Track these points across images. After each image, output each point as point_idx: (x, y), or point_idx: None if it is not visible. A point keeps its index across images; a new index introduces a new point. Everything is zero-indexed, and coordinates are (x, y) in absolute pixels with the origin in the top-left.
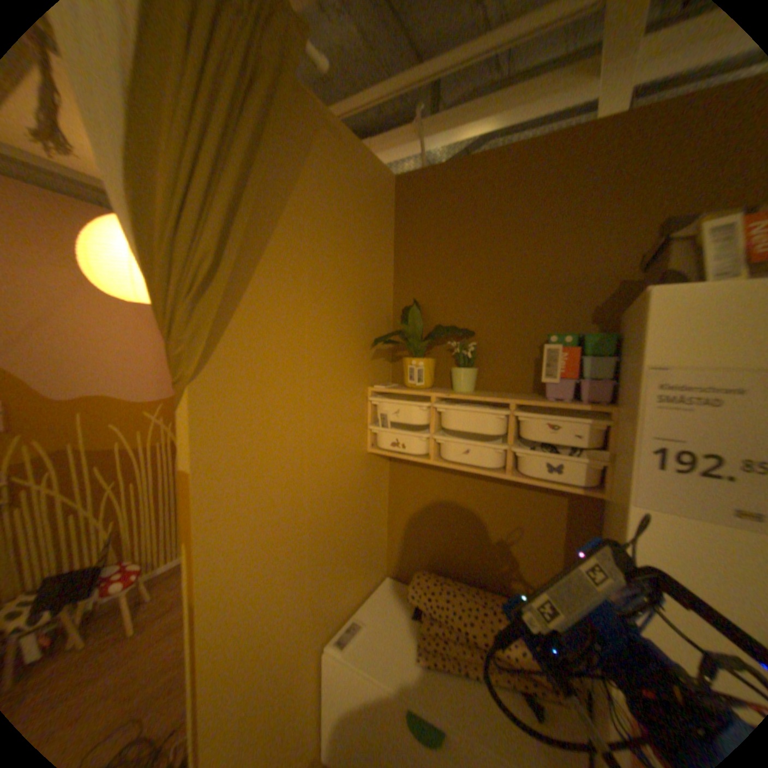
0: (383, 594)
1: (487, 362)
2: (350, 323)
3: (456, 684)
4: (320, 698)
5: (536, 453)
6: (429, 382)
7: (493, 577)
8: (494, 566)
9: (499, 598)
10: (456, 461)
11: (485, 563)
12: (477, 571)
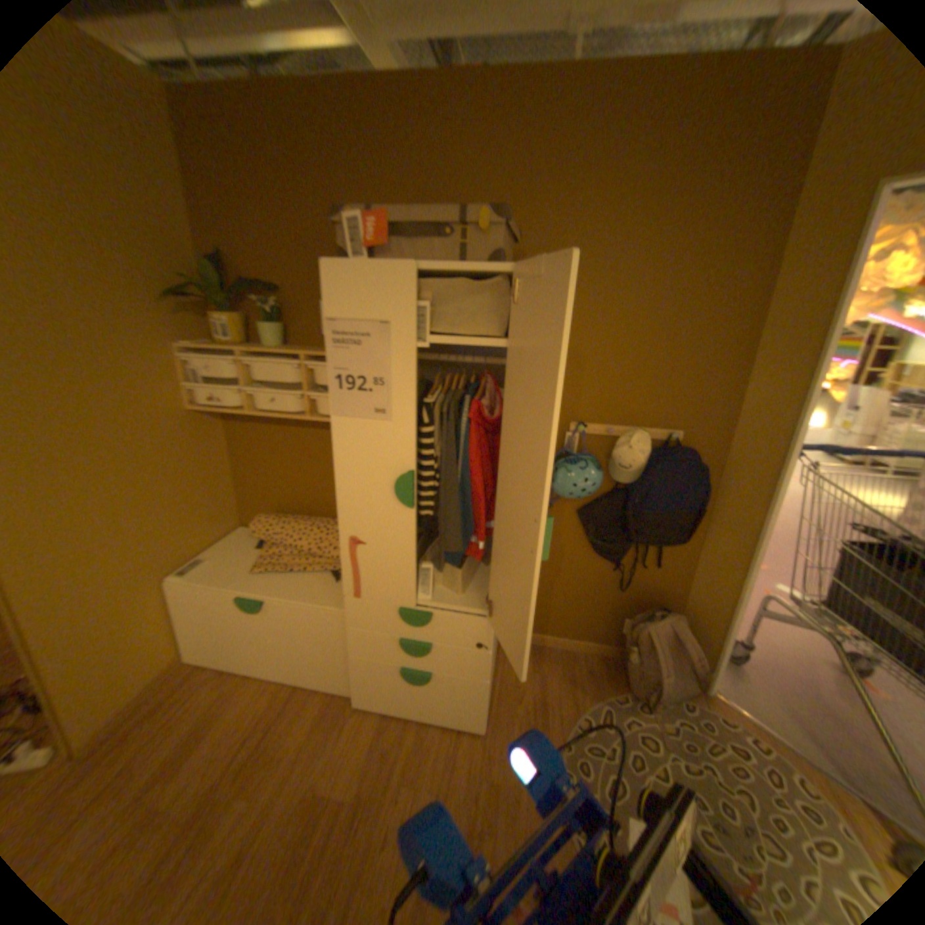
0: (231, 539)
1: (292, 319)
2: (124, 273)
3: (279, 578)
4: (168, 619)
5: (321, 397)
6: (235, 338)
7: (323, 506)
8: (322, 498)
9: (324, 520)
10: (264, 411)
11: (316, 497)
12: (311, 505)
